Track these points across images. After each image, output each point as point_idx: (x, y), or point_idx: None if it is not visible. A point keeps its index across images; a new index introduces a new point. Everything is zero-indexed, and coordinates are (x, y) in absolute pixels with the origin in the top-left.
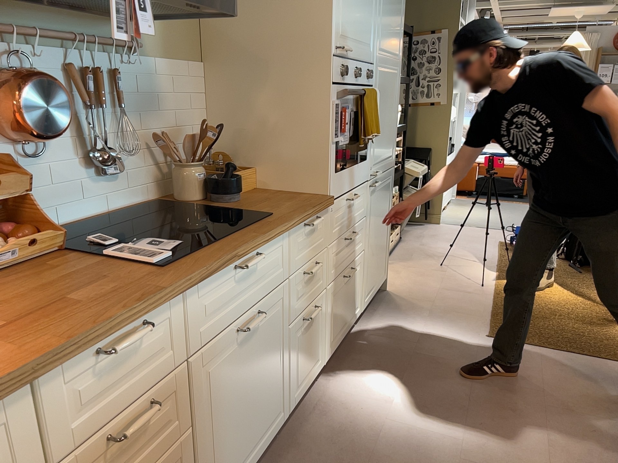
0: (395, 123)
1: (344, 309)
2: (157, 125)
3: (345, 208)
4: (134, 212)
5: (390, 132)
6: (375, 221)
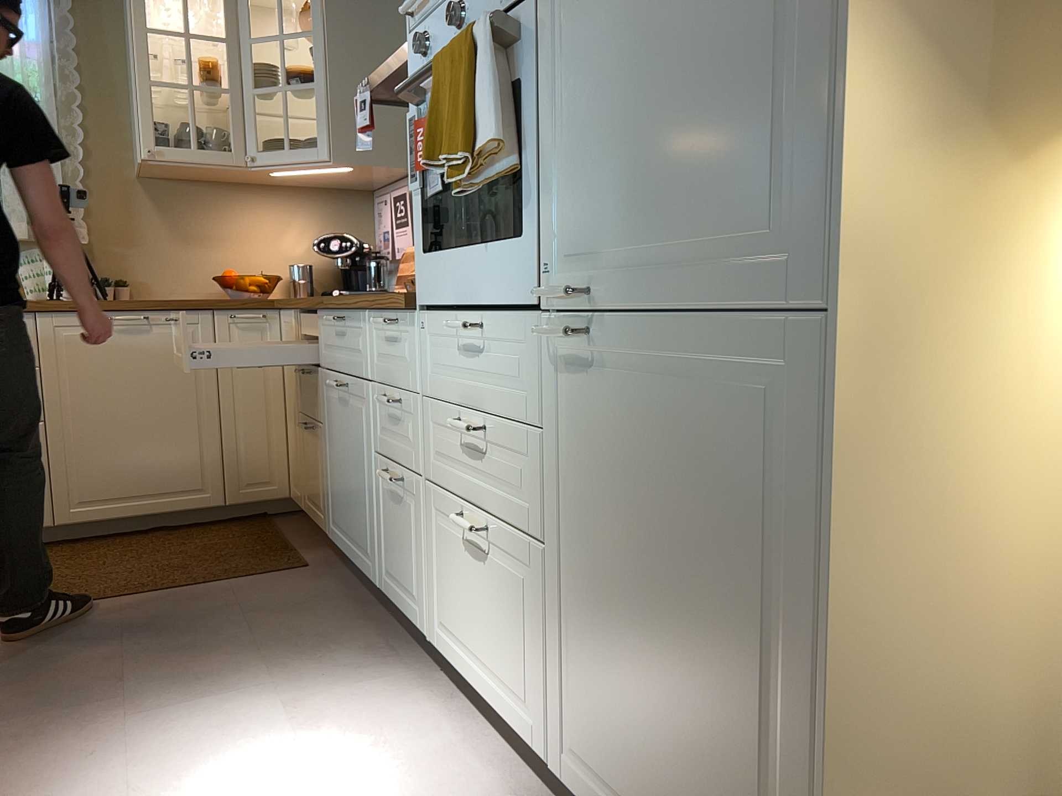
0: (812, 24)
1: (472, 611)
2: None
3: (458, 345)
4: None
5: (730, 103)
6: (606, 500)
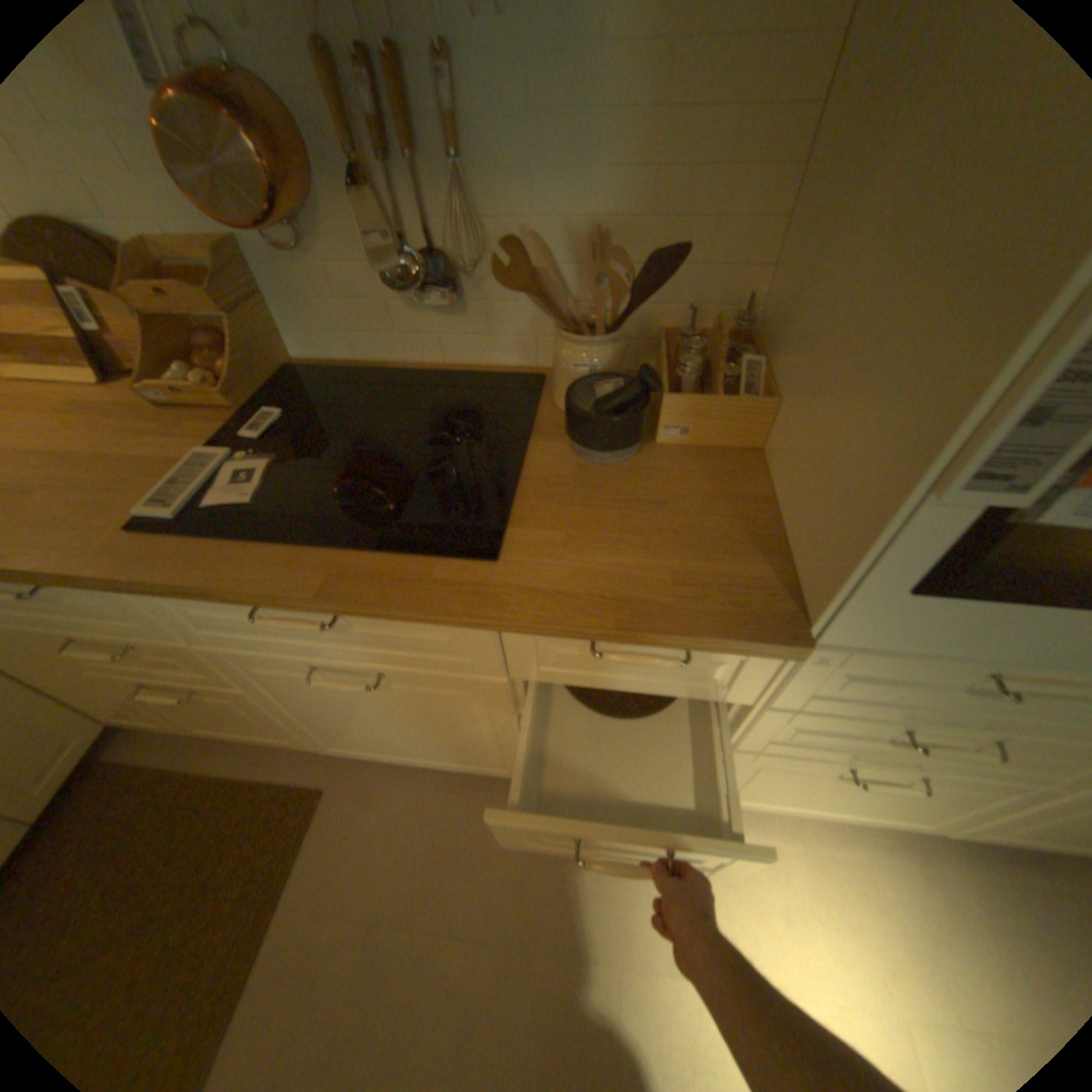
0: None
1: (827, 798)
2: (583, 203)
3: (965, 687)
4: (493, 379)
5: None
6: None
